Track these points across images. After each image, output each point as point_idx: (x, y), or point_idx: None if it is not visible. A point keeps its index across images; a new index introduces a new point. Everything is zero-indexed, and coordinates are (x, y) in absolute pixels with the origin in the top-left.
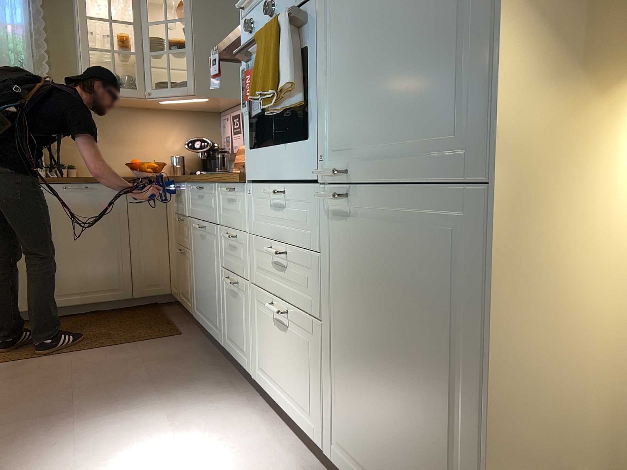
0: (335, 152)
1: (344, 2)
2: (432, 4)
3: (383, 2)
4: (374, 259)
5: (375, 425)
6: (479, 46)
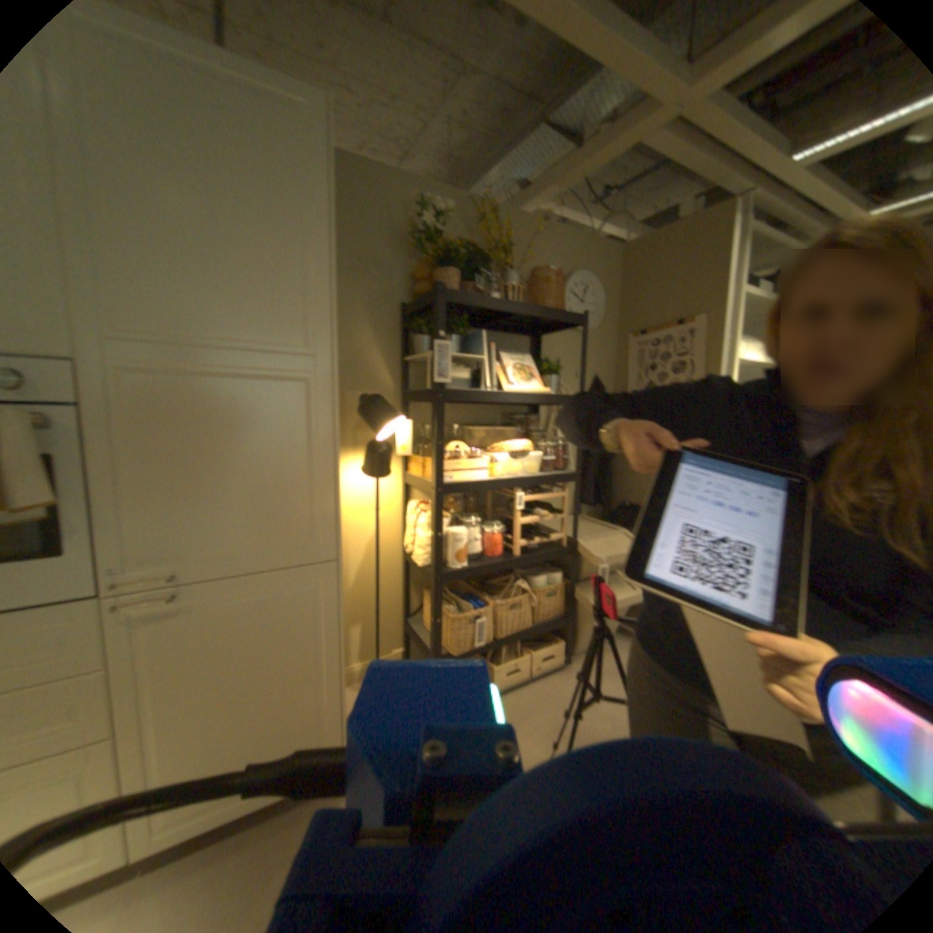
0: (131, 565)
1: (144, 431)
2: (276, 464)
3: (216, 449)
4: (214, 638)
5: (222, 761)
6: (316, 494)
